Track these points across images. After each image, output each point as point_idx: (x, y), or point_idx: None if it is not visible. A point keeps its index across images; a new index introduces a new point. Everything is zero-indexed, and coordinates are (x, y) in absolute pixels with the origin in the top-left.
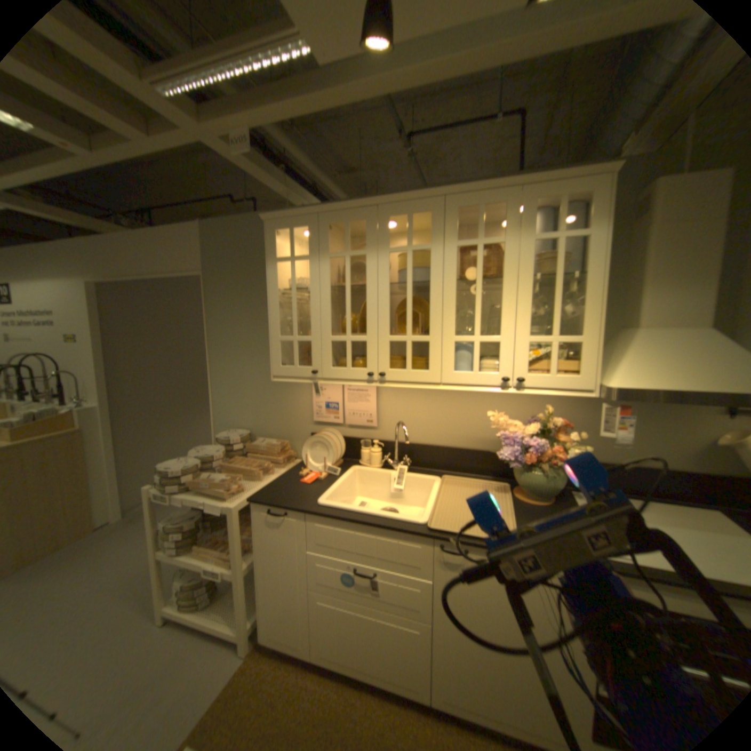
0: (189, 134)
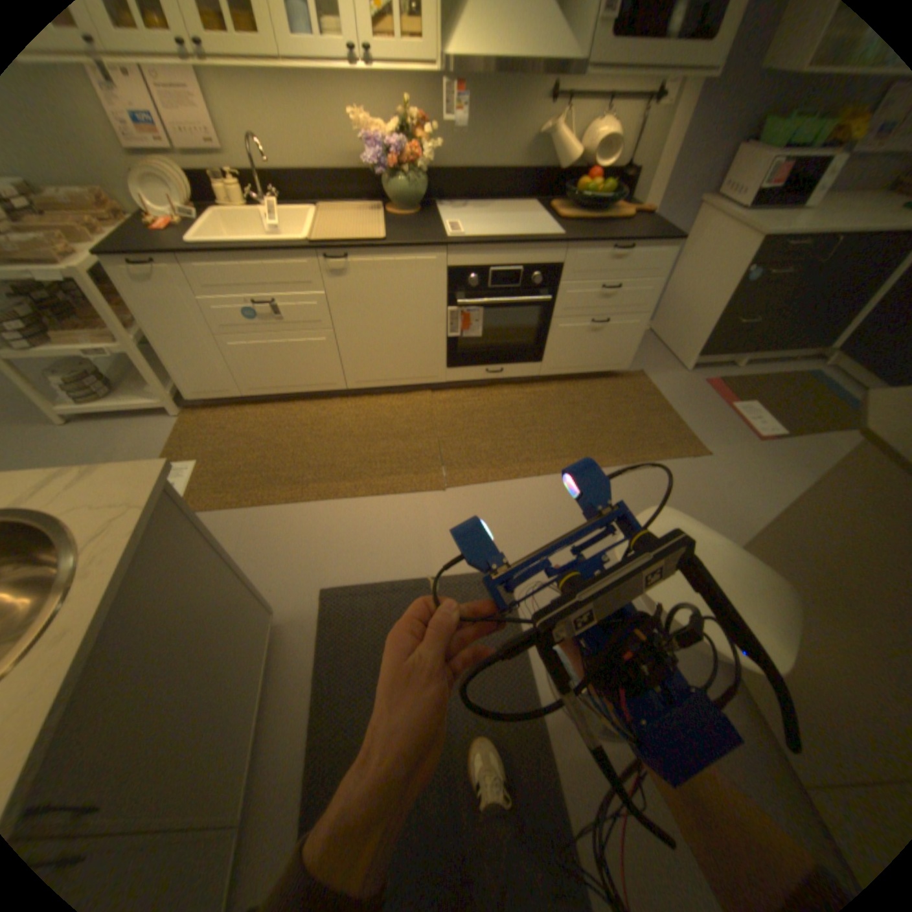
0: None
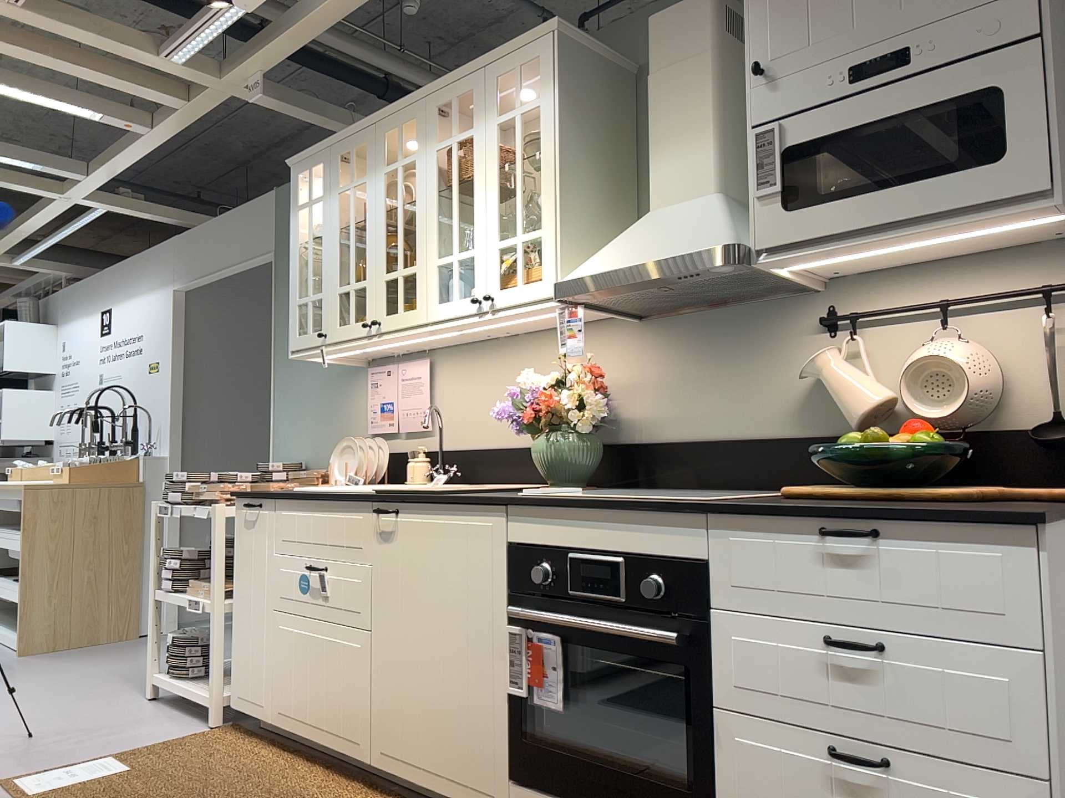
0: (219, 91)
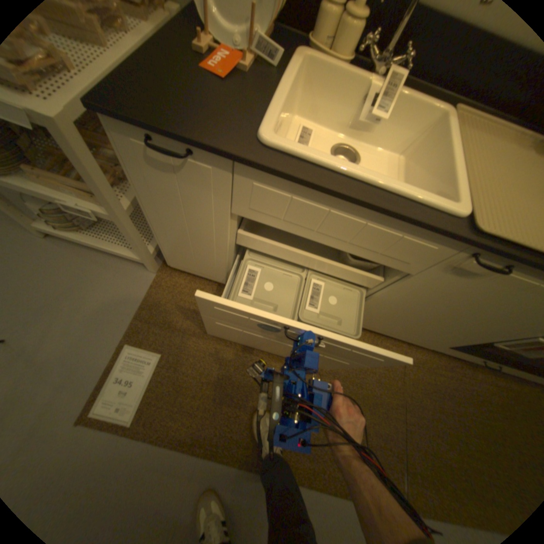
0: None
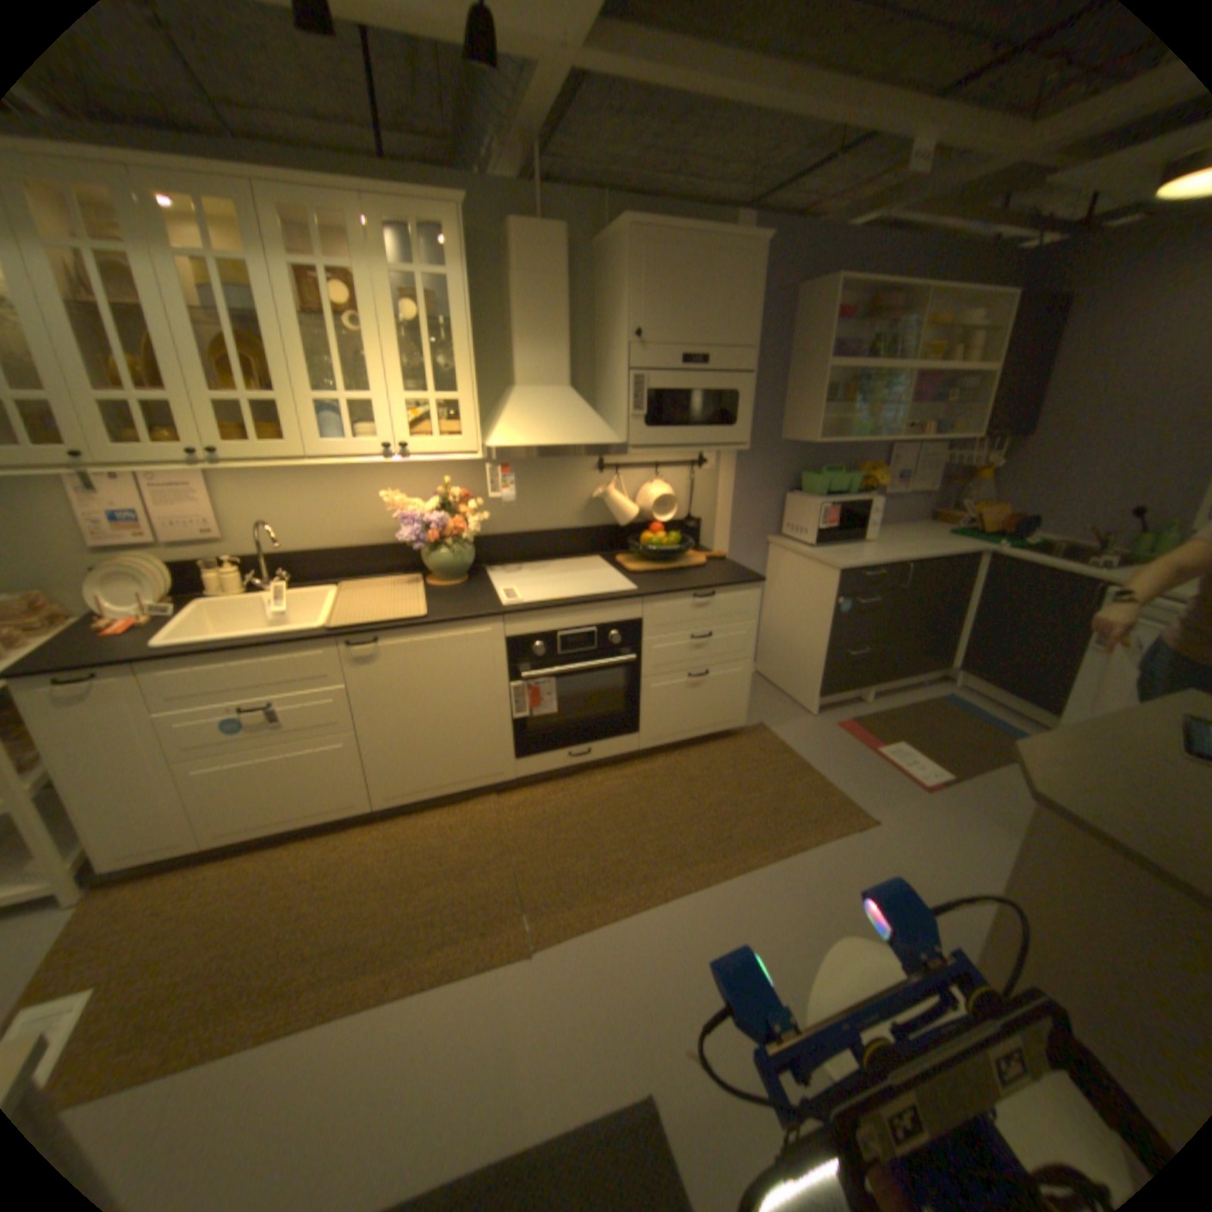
0: None
